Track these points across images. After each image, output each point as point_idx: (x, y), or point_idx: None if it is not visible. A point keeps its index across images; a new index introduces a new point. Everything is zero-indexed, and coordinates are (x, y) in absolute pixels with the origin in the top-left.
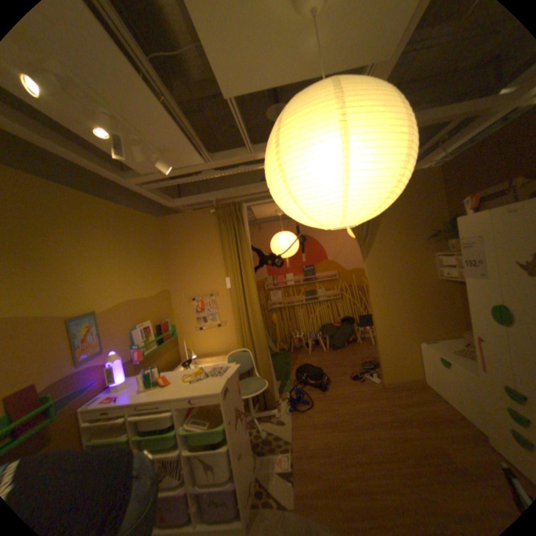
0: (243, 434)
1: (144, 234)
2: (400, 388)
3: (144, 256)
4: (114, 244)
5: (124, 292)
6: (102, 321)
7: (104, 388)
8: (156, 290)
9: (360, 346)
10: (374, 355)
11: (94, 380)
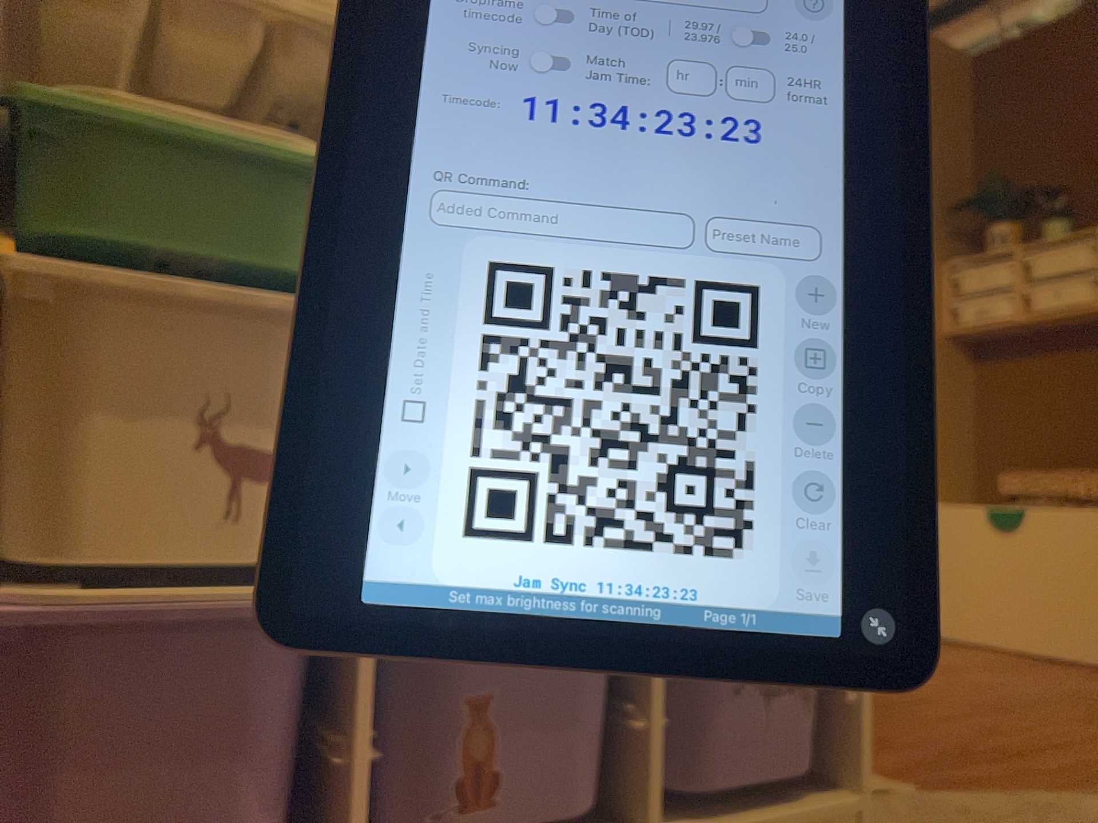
0: None
1: None
2: None
3: None
4: None
5: None
6: None
7: None
8: None
9: None
10: None
11: None
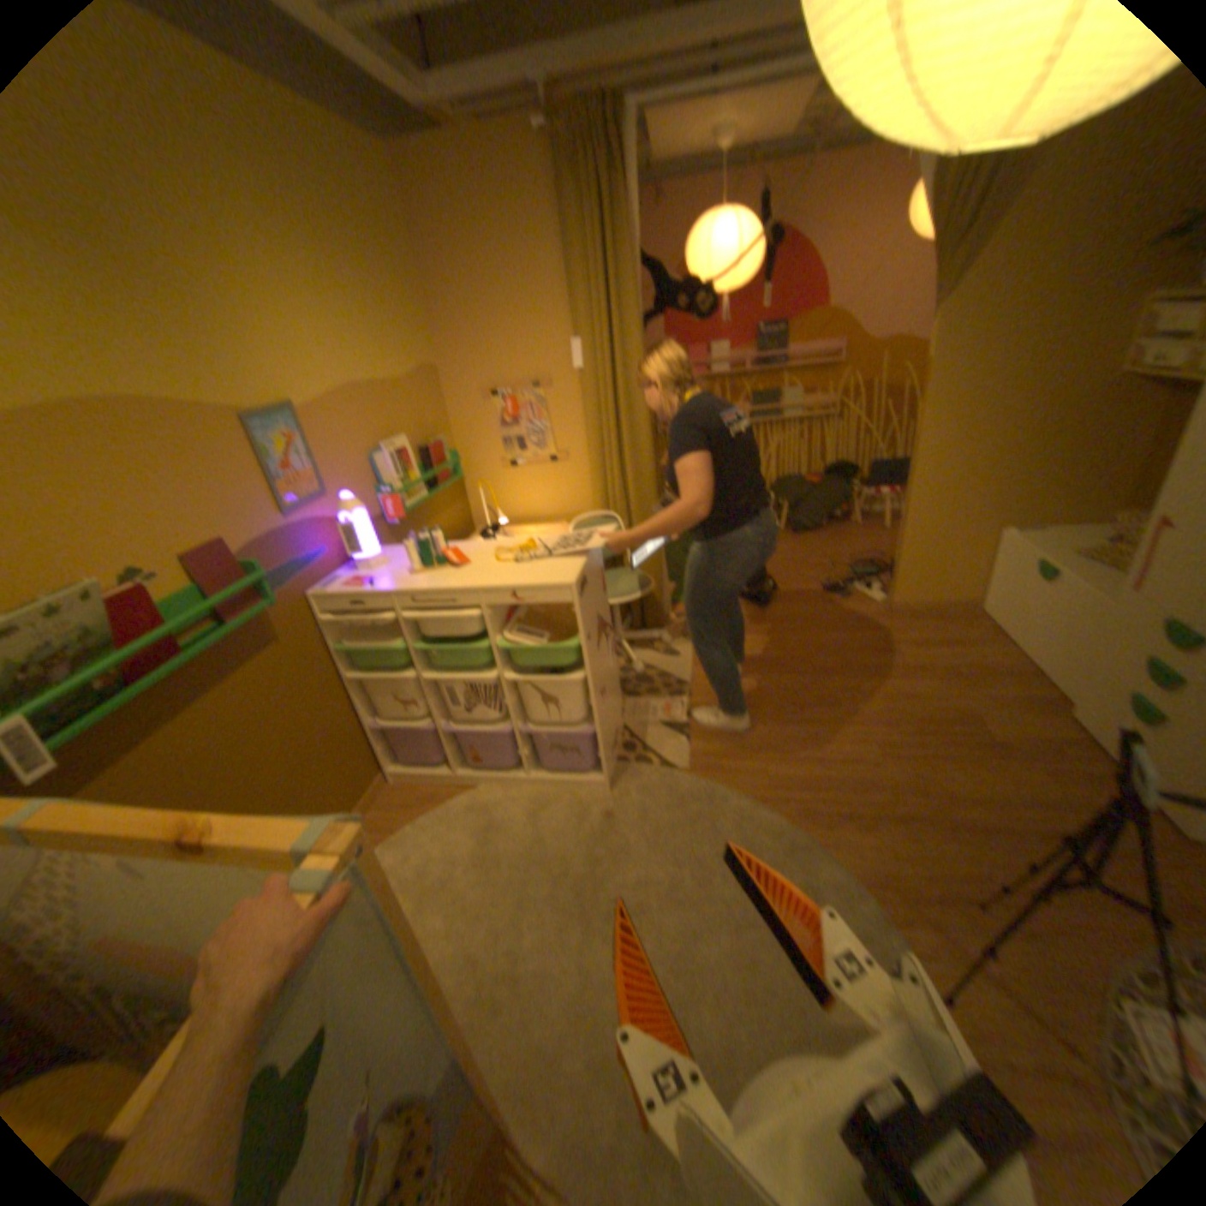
0: (608, 658)
1: (355, 193)
2: (923, 611)
3: (367, 263)
4: (291, 217)
5: (339, 358)
6: (308, 424)
7: (342, 559)
8: (405, 362)
9: (853, 528)
10: (881, 548)
11: (321, 542)
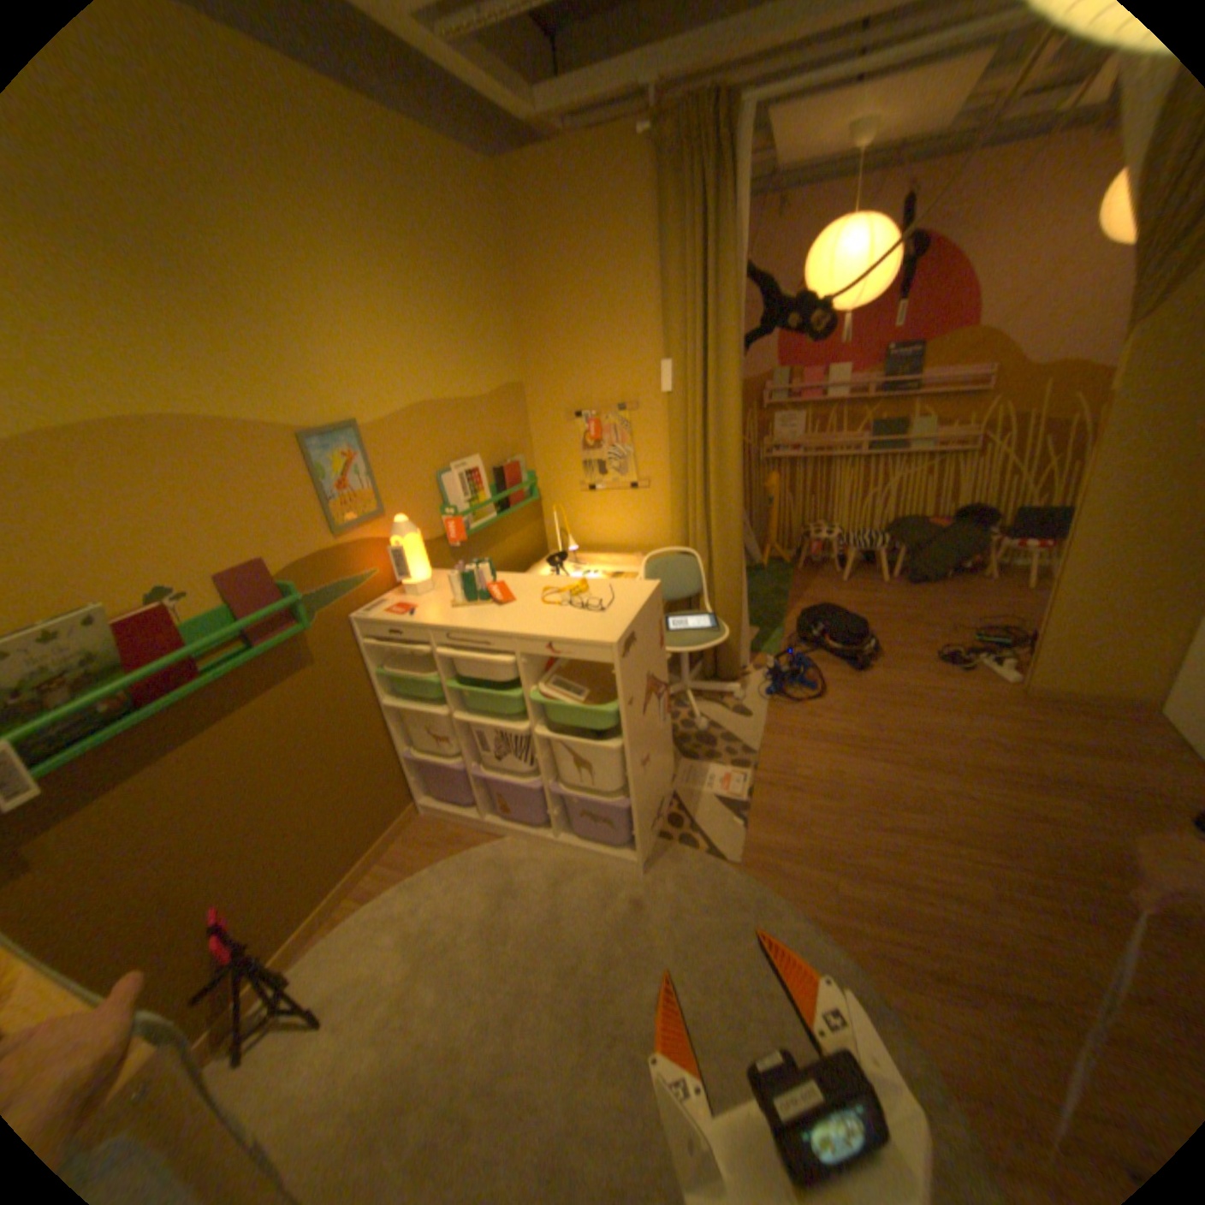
0: (659, 721)
1: (454, 212)
2: (1074, 705)
3: (460, 282)
4: (380, 237)
5: (417, 378)
6: (374, 444)
7: (396, 582)
8: (490, 382)
9: (988, 585)
10: (1023, 614)
11: (375, 564)
